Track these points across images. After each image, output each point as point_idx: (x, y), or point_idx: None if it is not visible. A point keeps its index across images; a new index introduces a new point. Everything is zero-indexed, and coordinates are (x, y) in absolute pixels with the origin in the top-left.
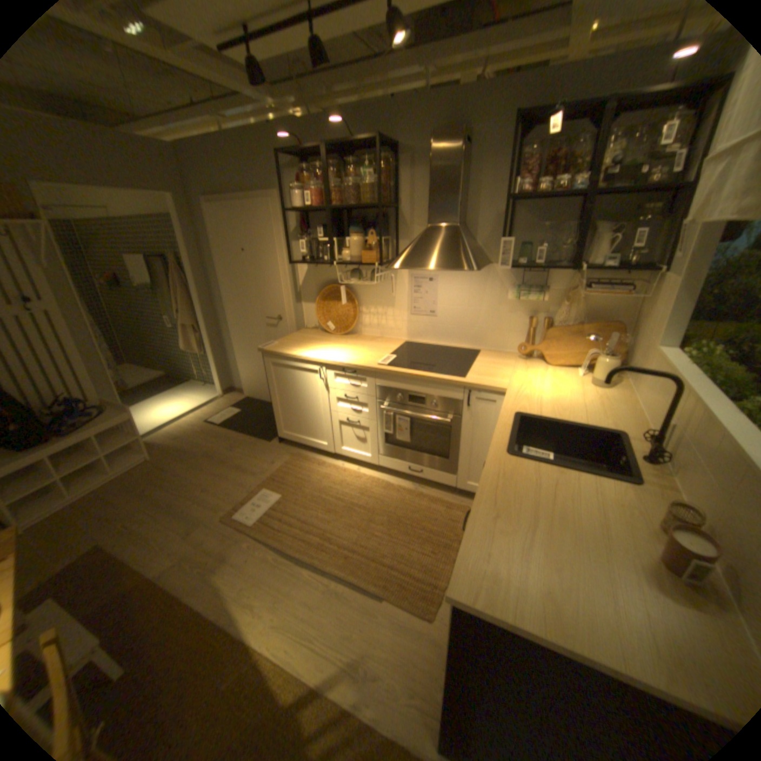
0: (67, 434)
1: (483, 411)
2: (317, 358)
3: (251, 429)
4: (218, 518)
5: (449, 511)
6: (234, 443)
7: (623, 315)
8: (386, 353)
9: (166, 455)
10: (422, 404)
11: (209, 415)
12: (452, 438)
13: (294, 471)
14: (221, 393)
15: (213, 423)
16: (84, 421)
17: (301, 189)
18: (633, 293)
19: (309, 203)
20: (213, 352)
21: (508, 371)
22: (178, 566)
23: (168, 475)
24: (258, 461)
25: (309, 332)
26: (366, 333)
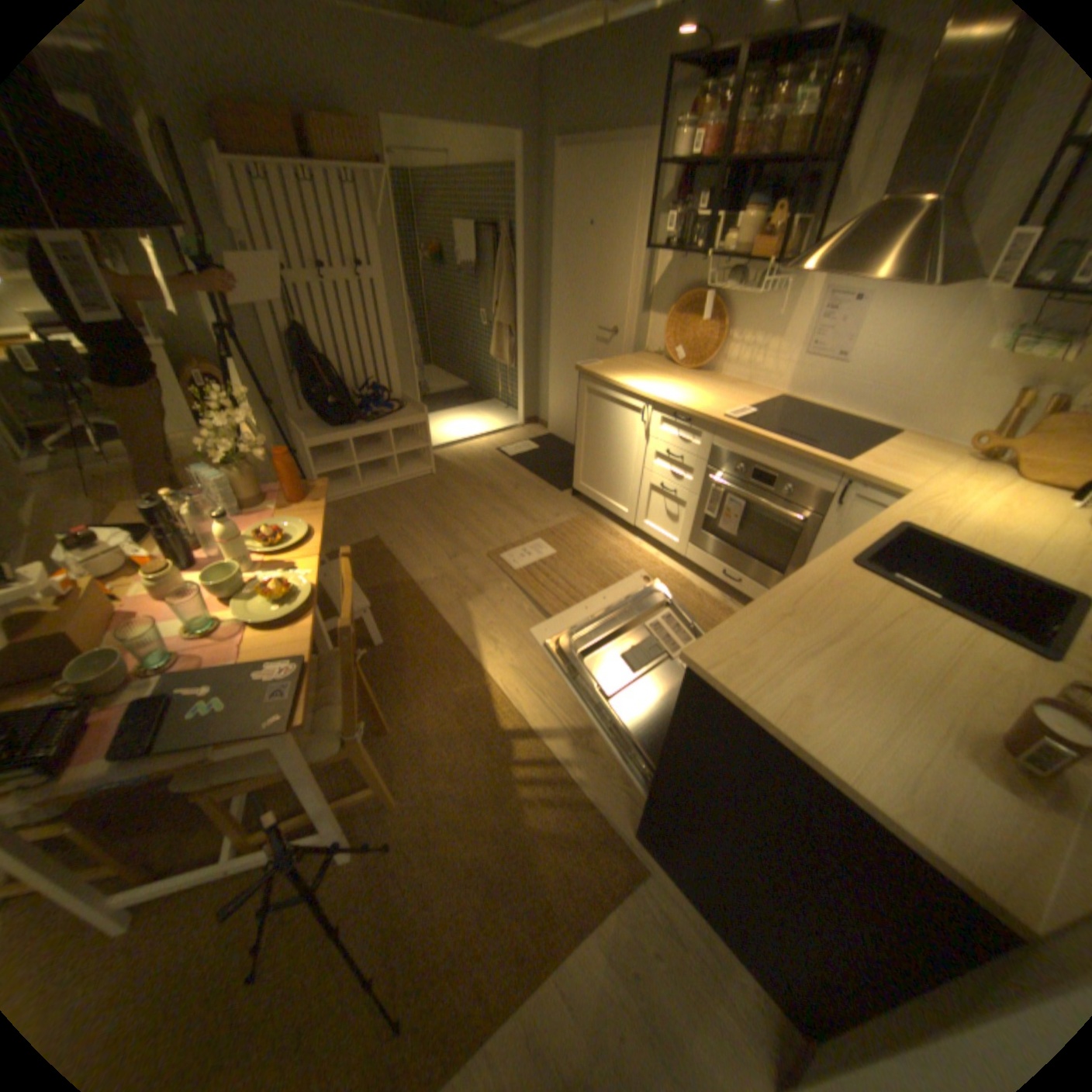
0: (371, 421)
1: (861, 518)
2: (645, 391)
3: (544, 472)
4: (487, 551)
5: None
6: (522, 482)
7: None
8: (744, 404)
9: (451, 474)
10: (770, 488)
11: (504, 444)
12: (798, 547)
13: (579, 532)
14: (522, 422)
15: (506, 454)
16: (386, 412)
17: (696, 126)
18: None
19: (702, 151)
20: (525, 367)
21: (934, 470)
22: (440, 580)
23: (449, 494)
24: (542, 508)
25: (648, 357)
26: (729, 372)
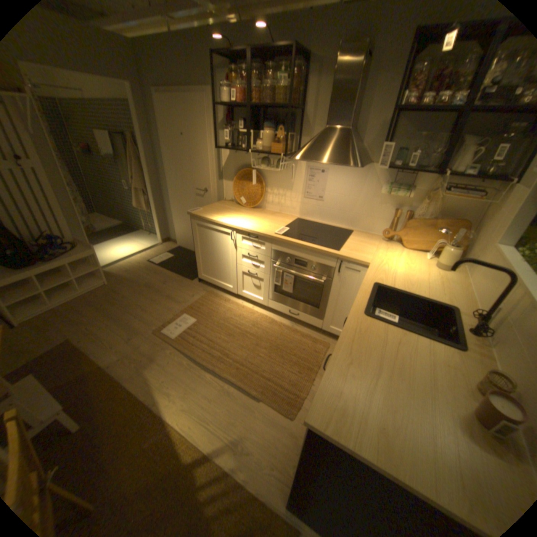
0: (49, 260)
1: (349, 277)
2: (230, 223)
3: (180, 270)
4: (152, 330)
5: (314, 344)
6: (167, 278)
7: (470, 215)
8: (282, 225)
9: (119, 282)
10: (304, 267)
11: (151, 256)
12: (323, 294)
13: (207, 303)
14: (161, 242)
15: (154, 263)
16: (61, 252)
17: (229, 87)
18: (484, 198)
19: (235, 100)
20: (157, 211)
21: (373, 249)
22: (121, 361)
23: (119, 296)
24: (182, 293)
25: (227, 203)
26: (269, 208)
